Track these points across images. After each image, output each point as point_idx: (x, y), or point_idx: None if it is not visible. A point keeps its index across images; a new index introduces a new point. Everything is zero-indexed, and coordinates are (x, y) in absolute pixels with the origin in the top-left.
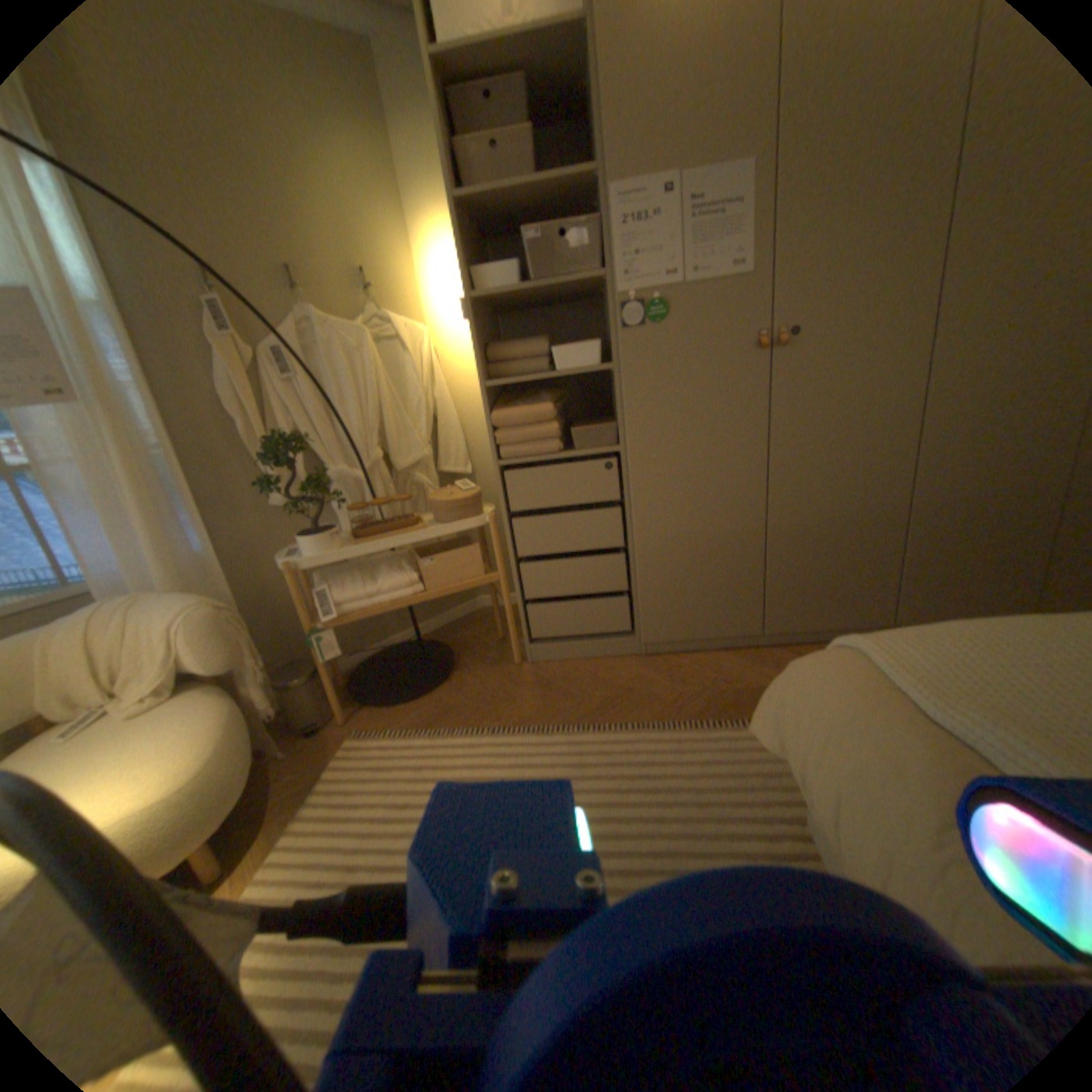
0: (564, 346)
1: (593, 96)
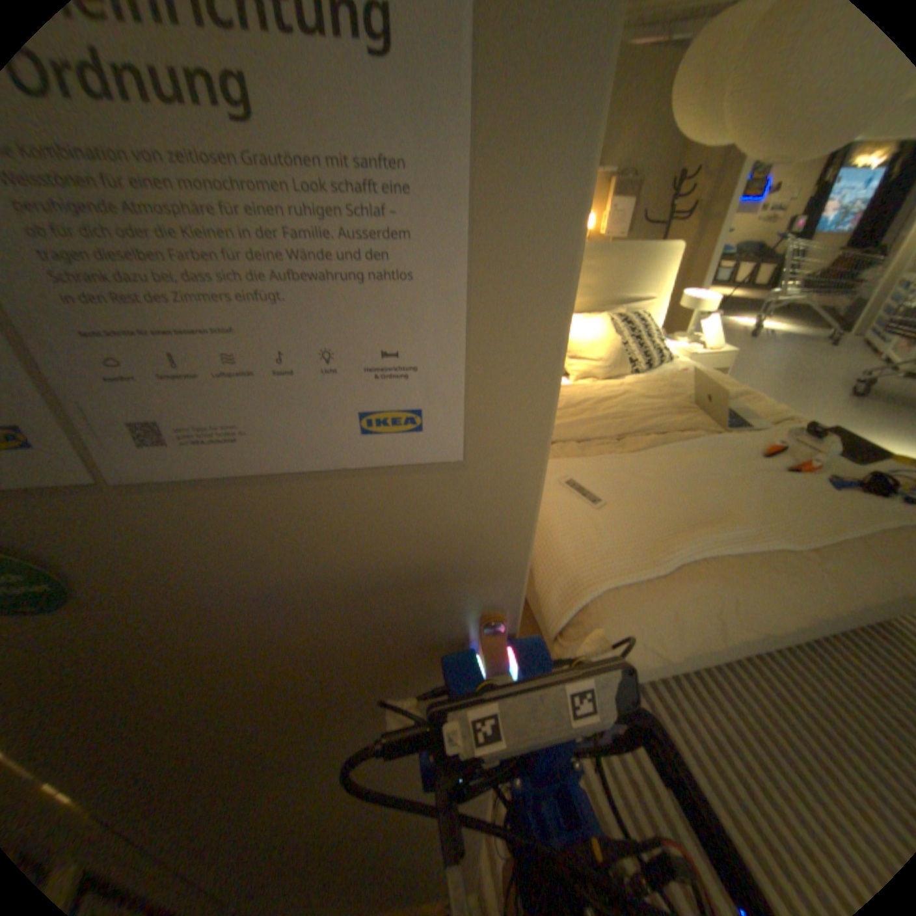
0: None
1: None
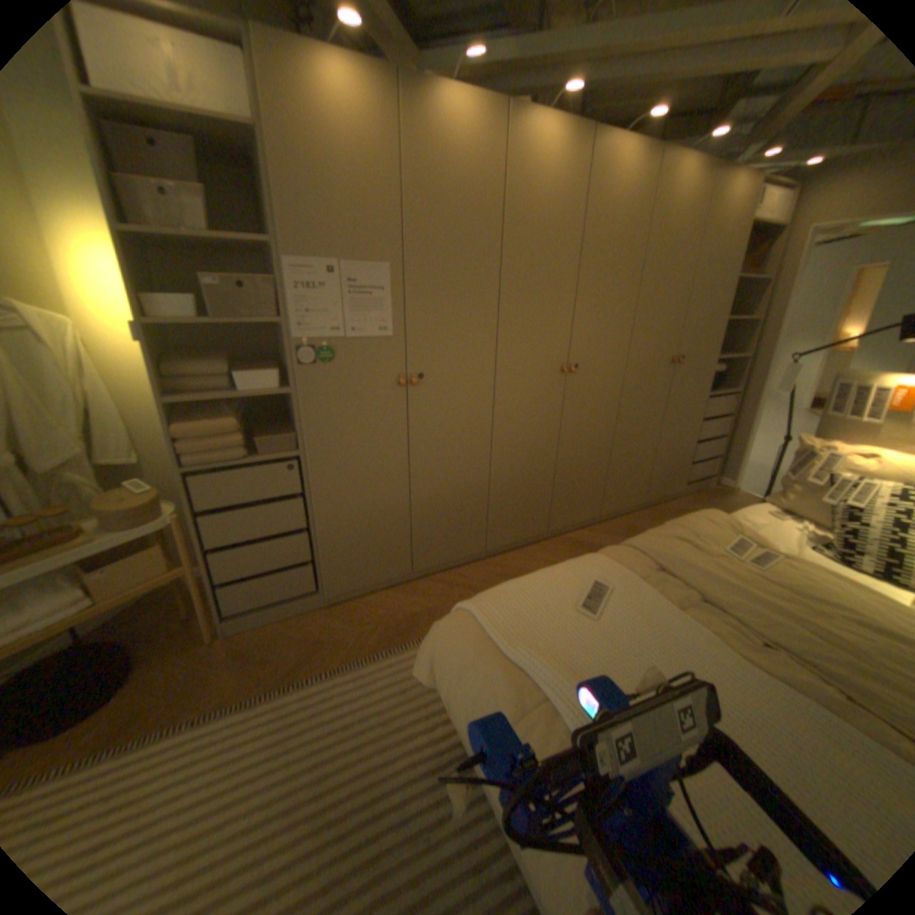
0: (246, 370)
1: (266, 190)
